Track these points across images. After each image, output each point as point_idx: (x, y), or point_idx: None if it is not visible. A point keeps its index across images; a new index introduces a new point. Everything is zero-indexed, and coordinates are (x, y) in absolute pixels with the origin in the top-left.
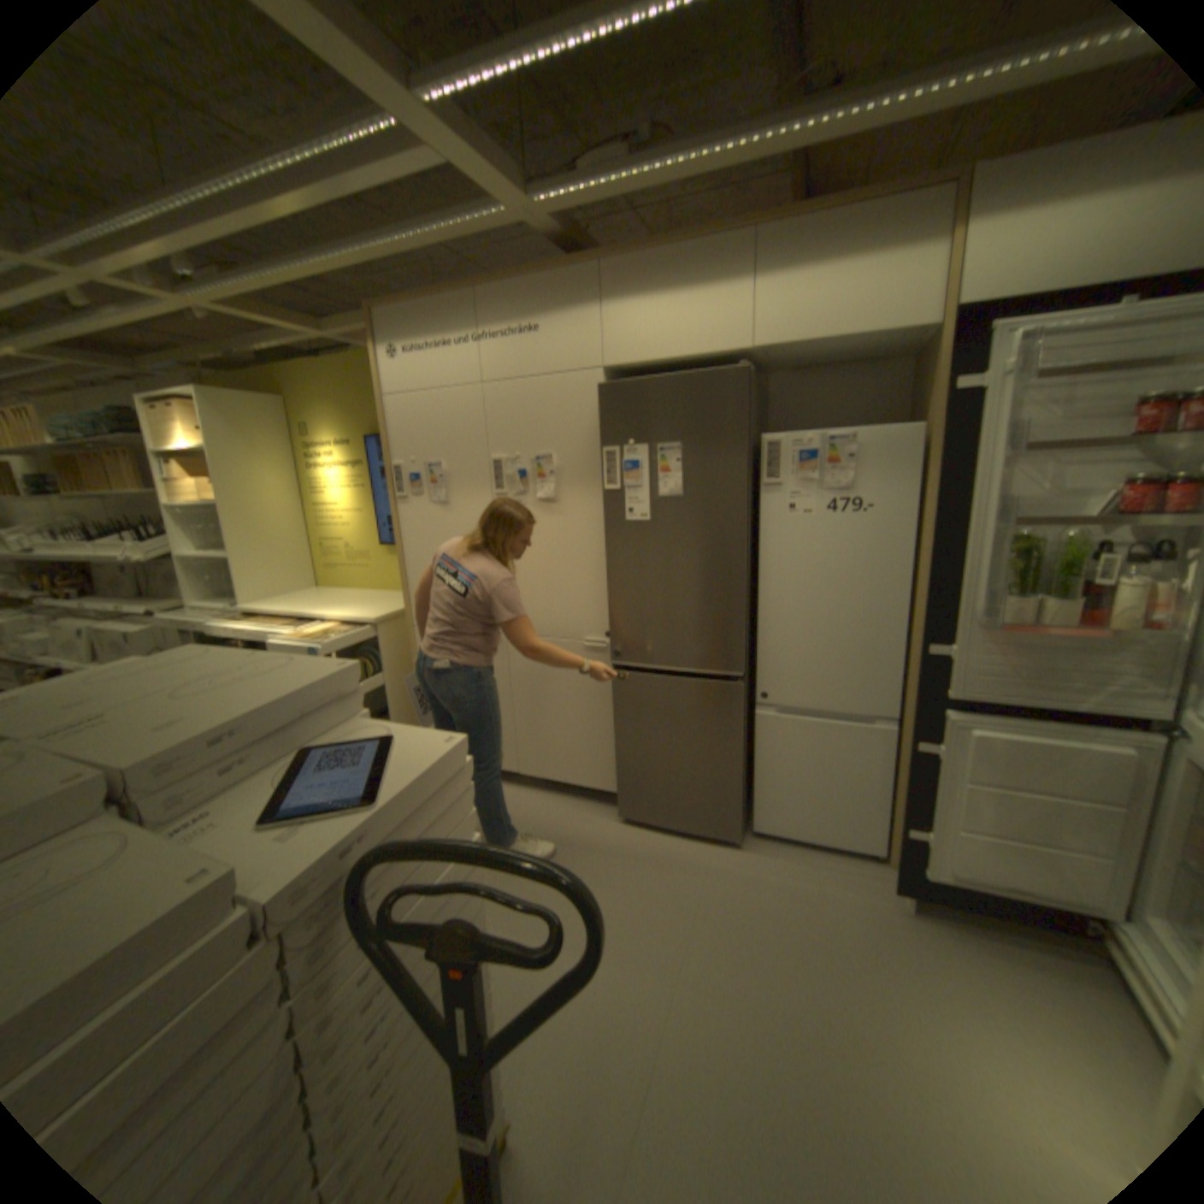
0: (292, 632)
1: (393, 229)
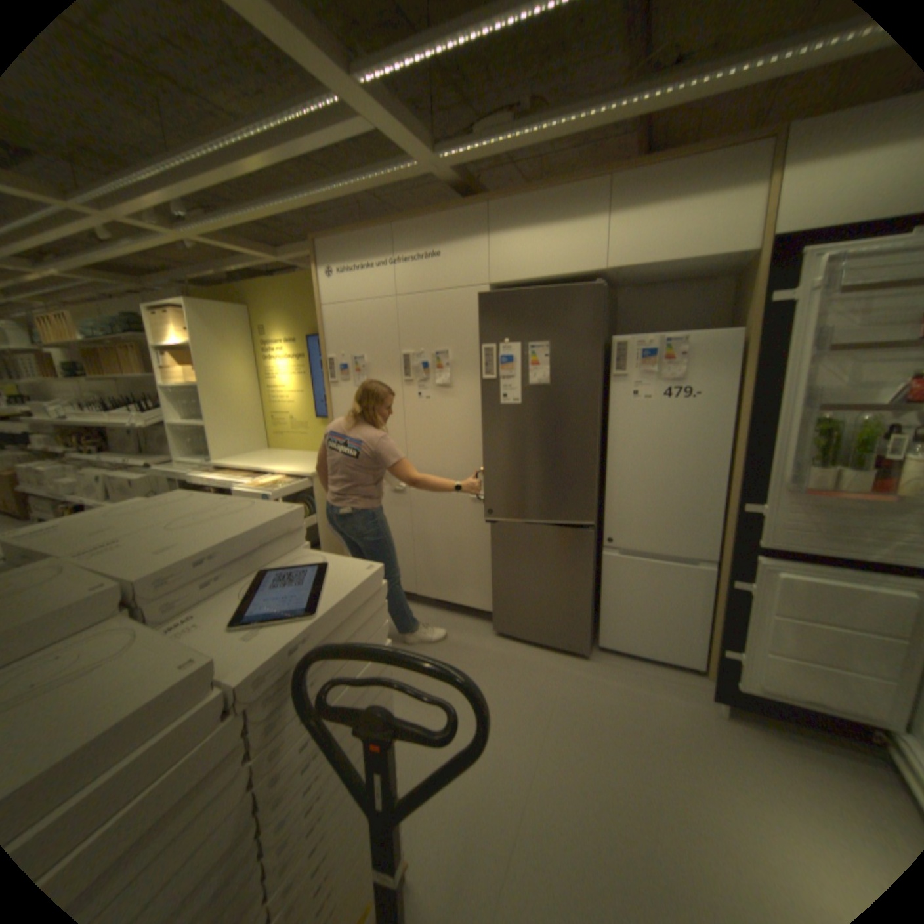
0: (251, 482)
1: (333, 180)
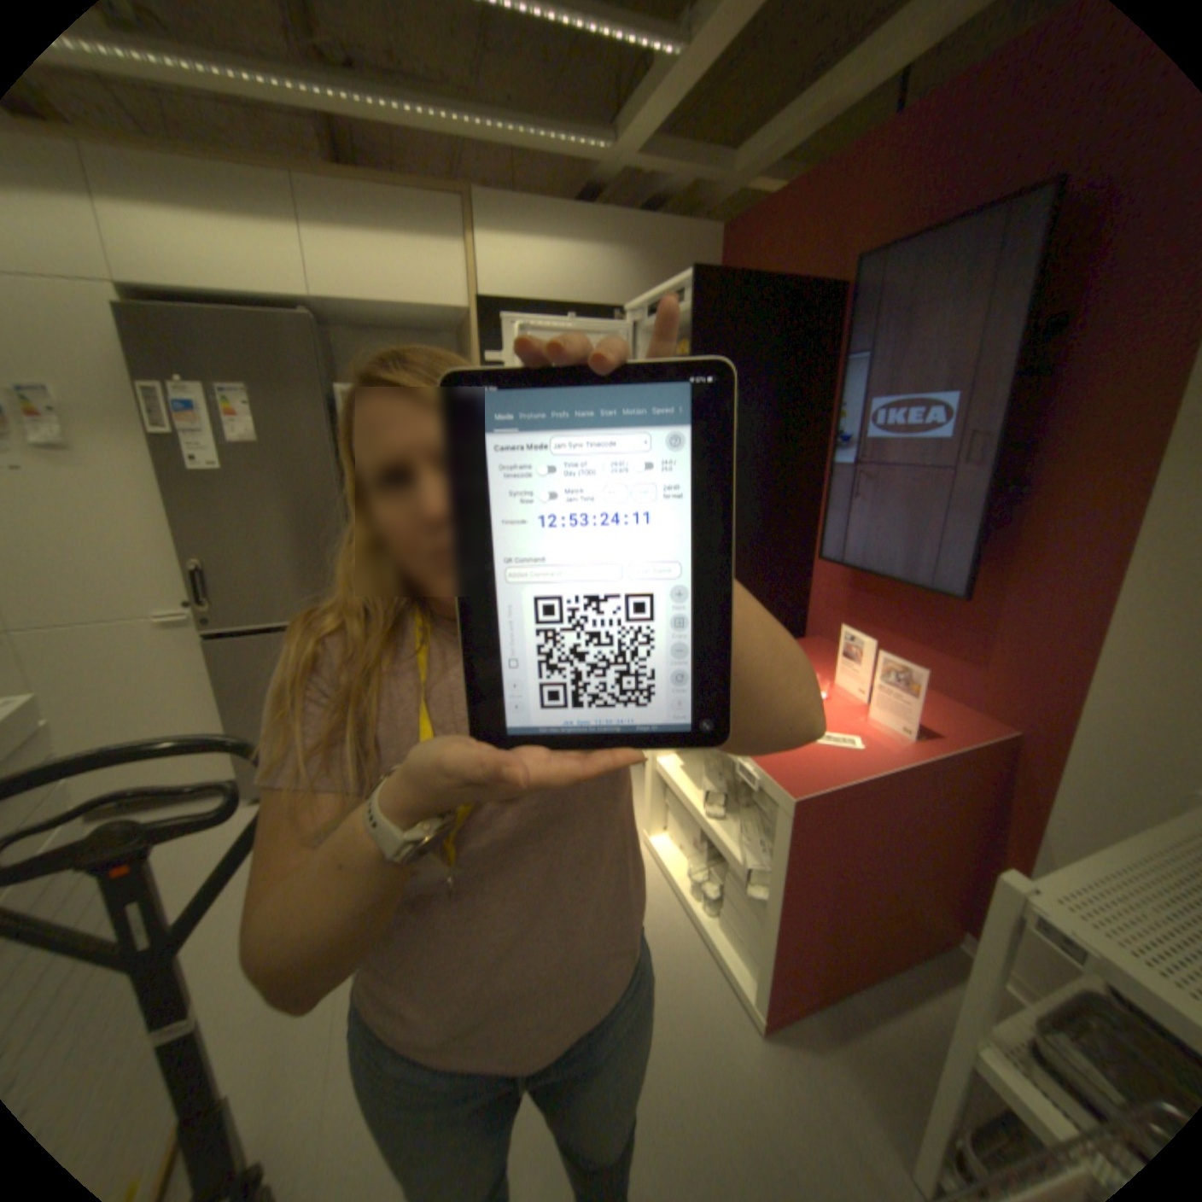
0: None
1: None
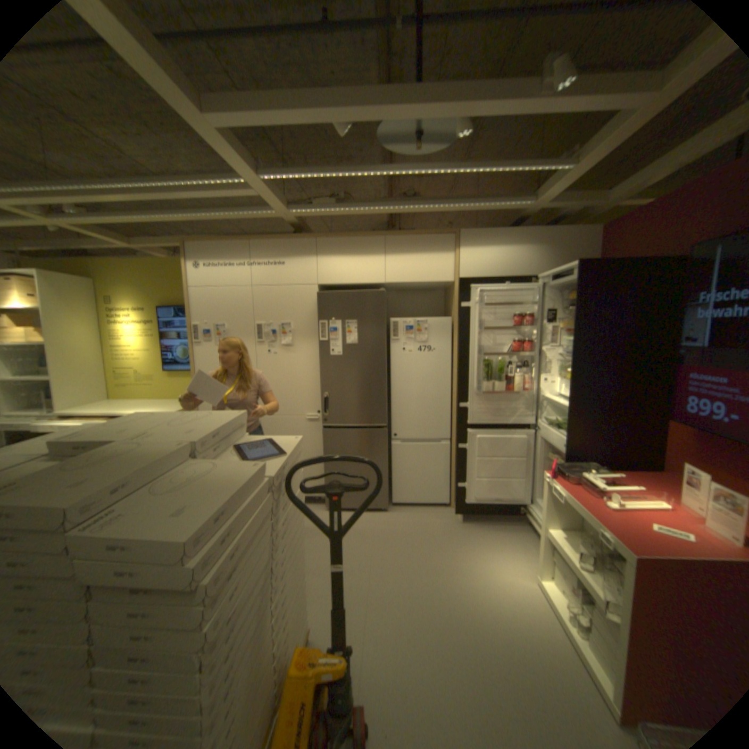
0: None
1: (214, 211)
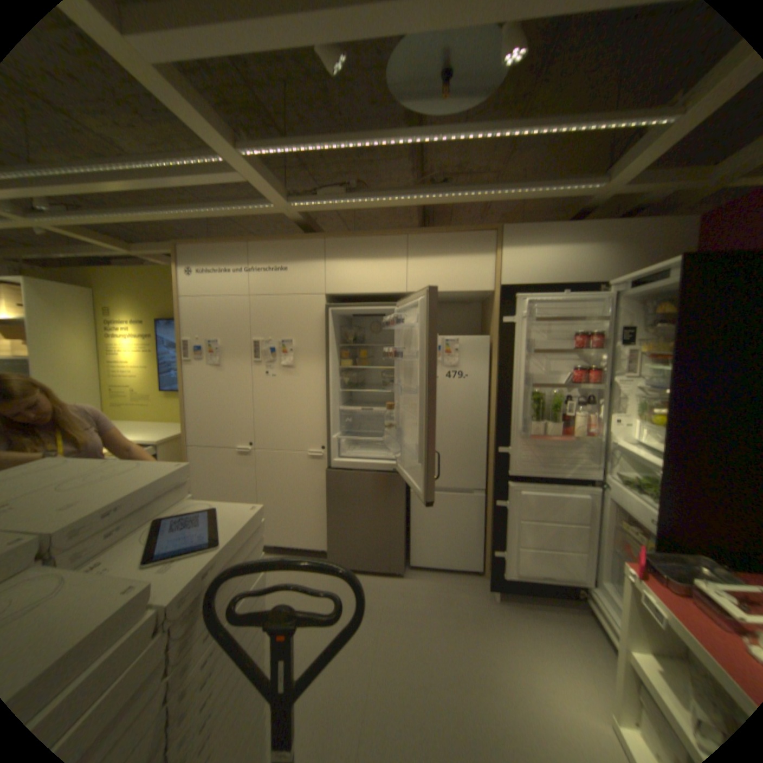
0: None
1: (202, 206)
